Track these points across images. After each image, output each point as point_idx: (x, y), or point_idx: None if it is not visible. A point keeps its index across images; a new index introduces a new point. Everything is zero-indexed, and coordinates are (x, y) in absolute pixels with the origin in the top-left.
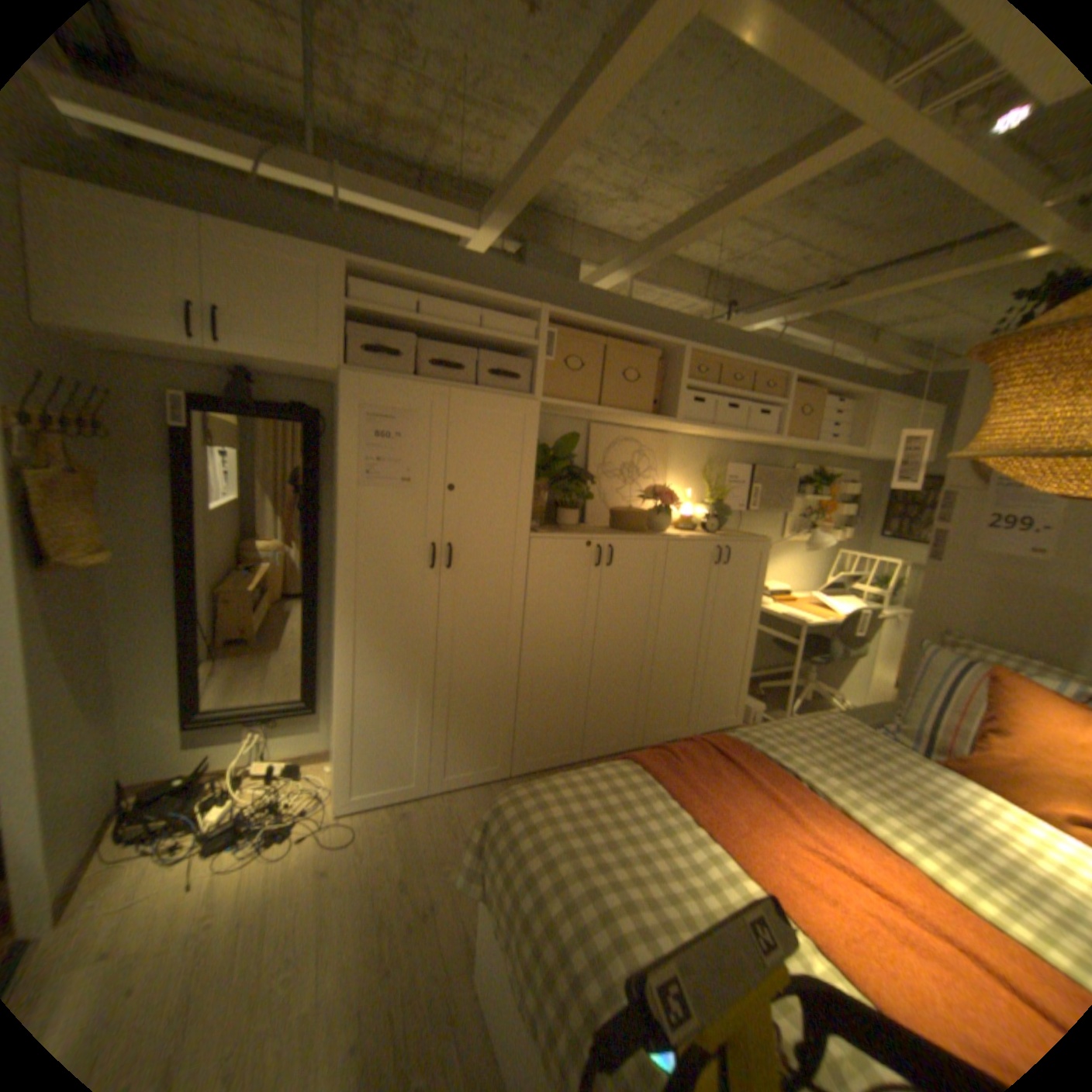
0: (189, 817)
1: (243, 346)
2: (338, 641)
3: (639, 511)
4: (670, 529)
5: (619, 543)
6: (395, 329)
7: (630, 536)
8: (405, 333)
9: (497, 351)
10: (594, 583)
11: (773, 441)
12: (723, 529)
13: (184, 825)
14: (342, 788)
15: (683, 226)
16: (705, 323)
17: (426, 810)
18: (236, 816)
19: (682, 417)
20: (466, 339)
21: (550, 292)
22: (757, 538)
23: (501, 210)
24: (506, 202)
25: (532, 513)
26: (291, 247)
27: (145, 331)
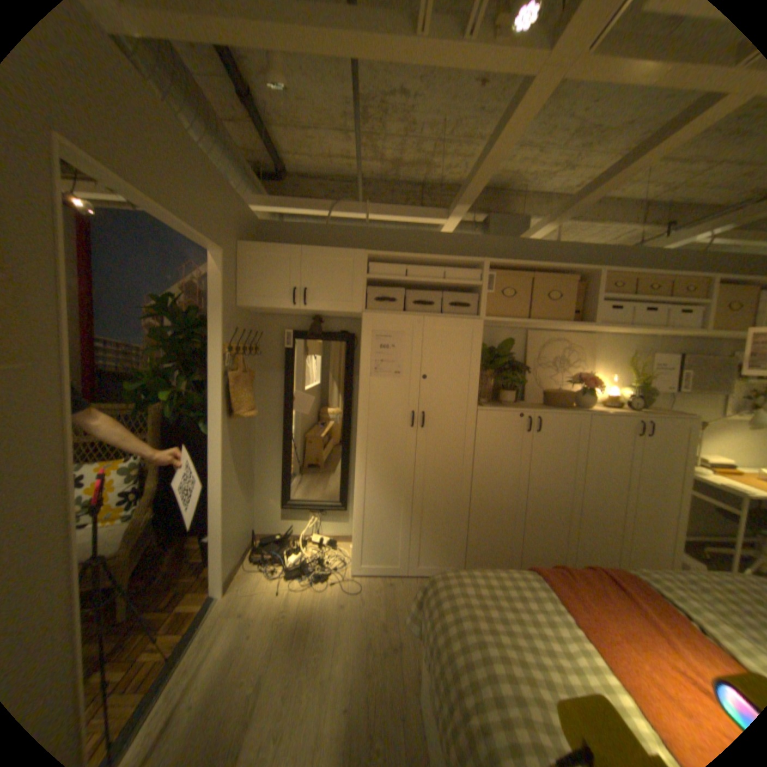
0: (280, 557)
1: (316, 306)
2: (356, 467)
3: (568, 392)
4: (599, 407)
5: (546, 415)
6: (394, 286)
7: (556, 411)
8: (399, 287)
9: (455, 291)
10: (528, 444)
11: (697, 334)
12: (654, 408)
13: (277, 560)
14: (355, 558)
15: (590, 189)
16: (625, 248)
17: (405, 585)
18: (302, 563)
19: (600, 322)
20: (434, 287)
21: (494, 248)
22: (685, 416)
23: (458, 207)
24: (460, 202)
25: (481, 393)
26: (340, 253)
27: (275, 304)
